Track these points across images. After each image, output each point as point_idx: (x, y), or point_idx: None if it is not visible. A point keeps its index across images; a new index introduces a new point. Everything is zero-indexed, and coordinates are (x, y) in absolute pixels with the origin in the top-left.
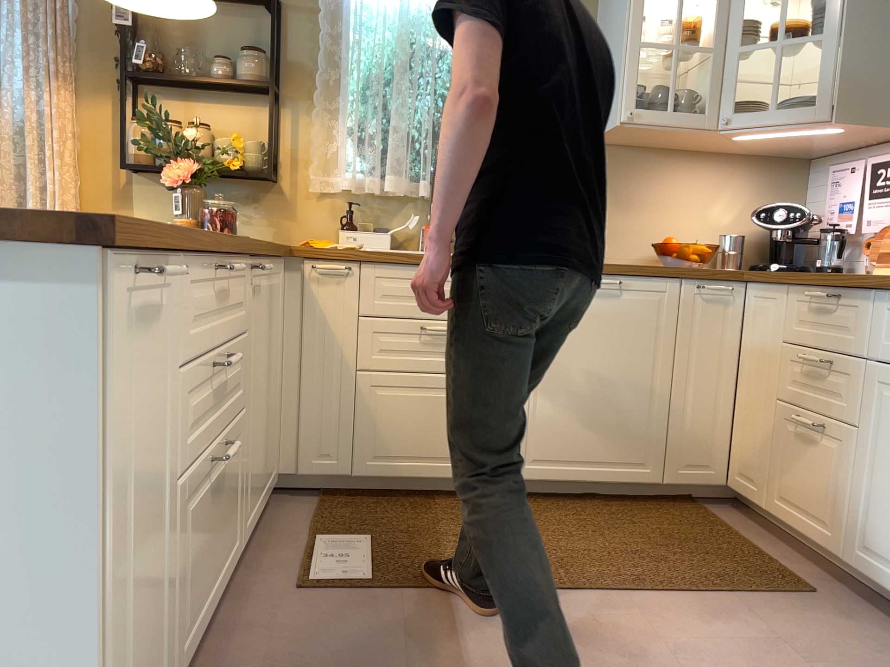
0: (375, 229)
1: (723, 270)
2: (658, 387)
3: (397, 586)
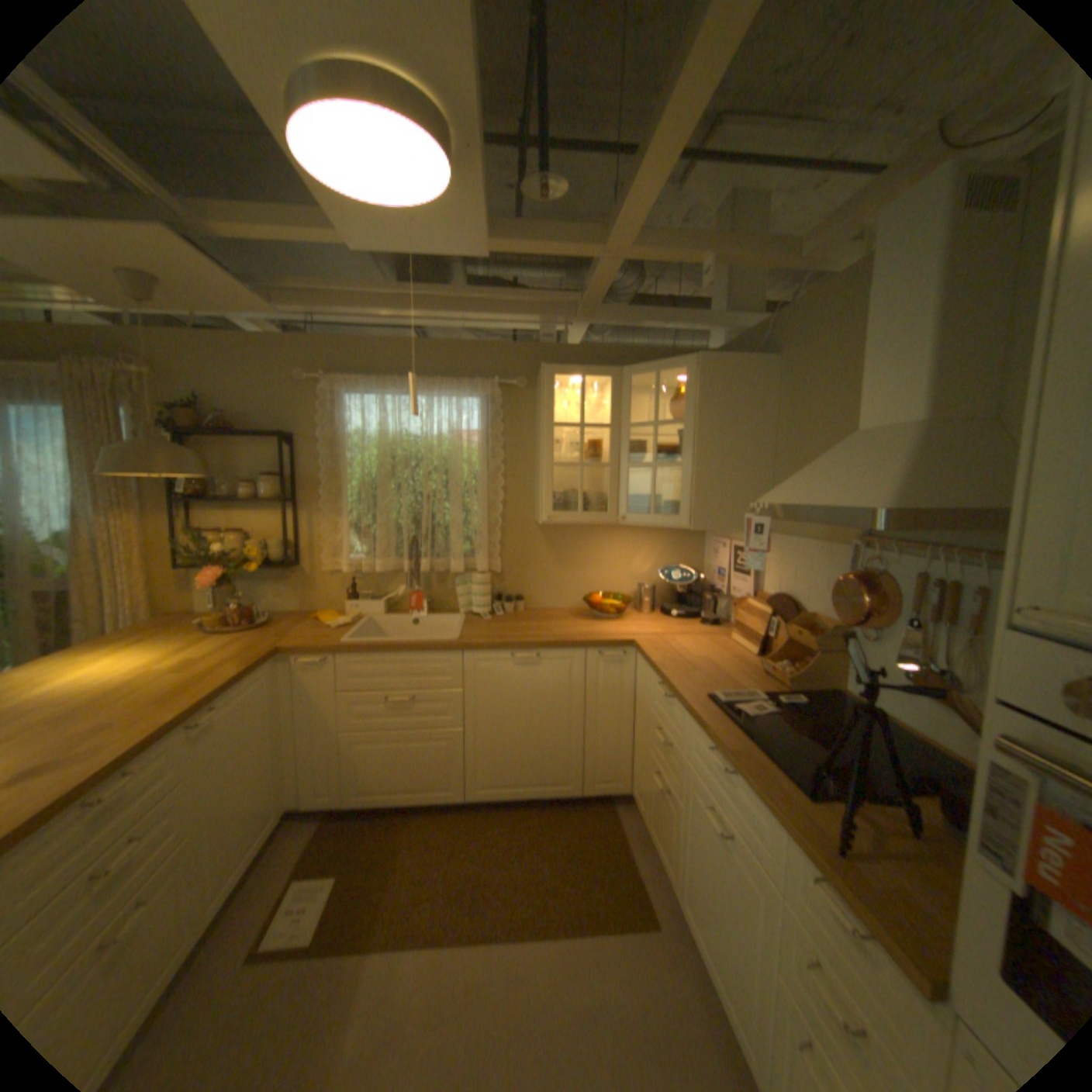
0: (373, 597)
1: (620, 635)
2: (572, 728)
3: (328, 949)
